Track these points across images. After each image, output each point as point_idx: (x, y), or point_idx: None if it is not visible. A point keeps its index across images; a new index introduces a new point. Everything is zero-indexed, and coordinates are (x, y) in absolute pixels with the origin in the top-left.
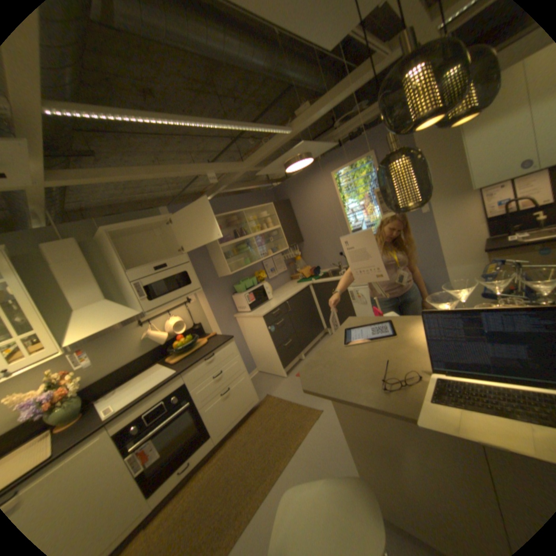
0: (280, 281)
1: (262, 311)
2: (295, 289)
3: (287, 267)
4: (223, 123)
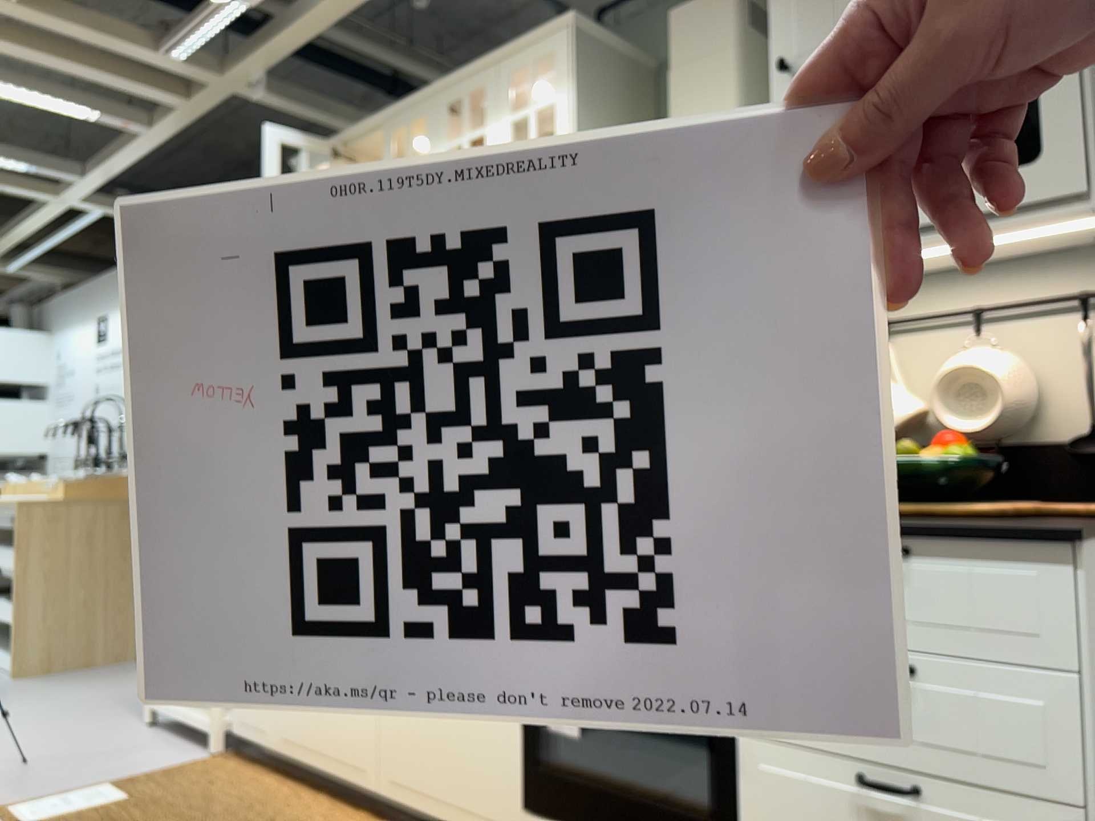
0: None
1: None
2: None
3: None
4: None
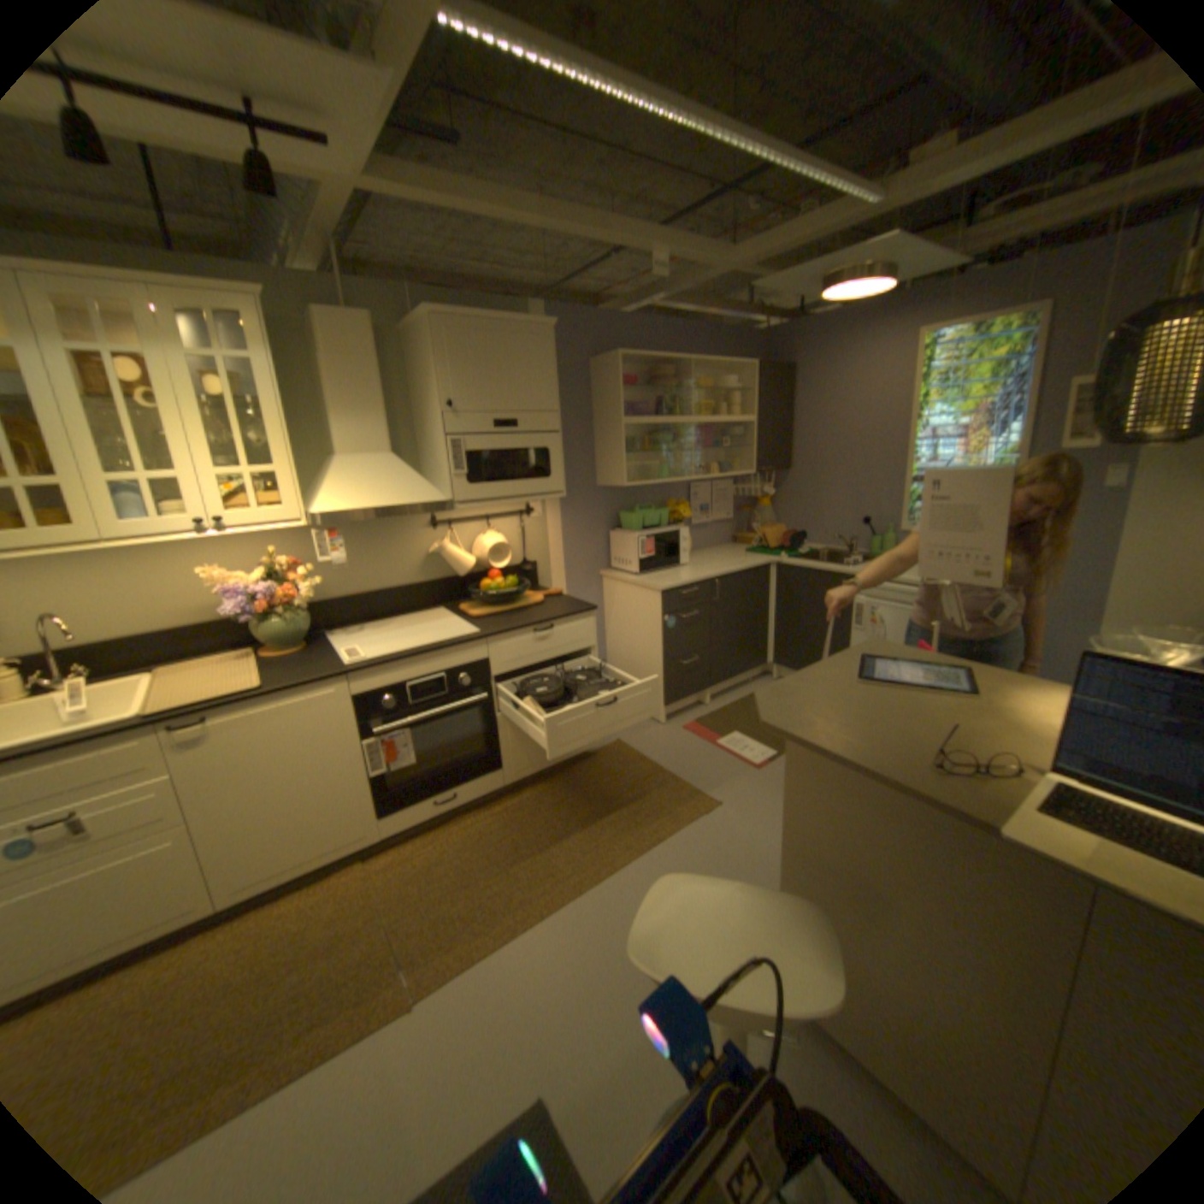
0: (711, 537)
1: (663, 582)
2: (740, 563)
3: (735, 514)
4: (753, 138)
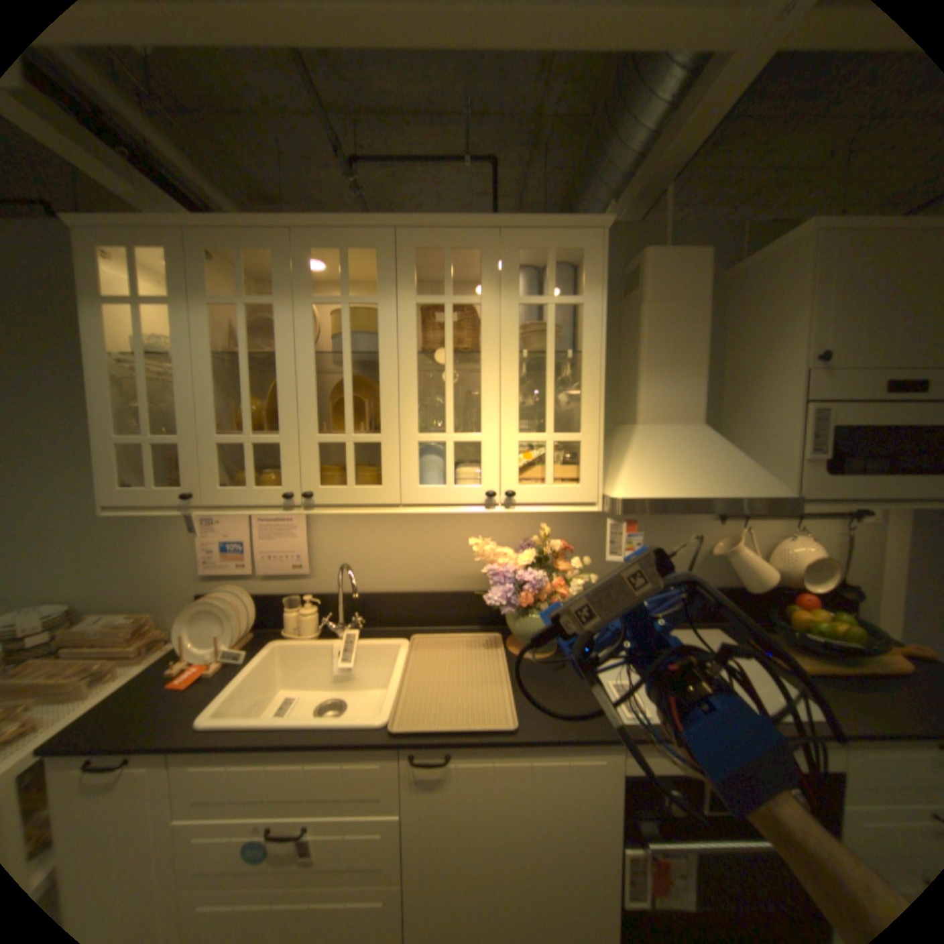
0: None
1: None
2: None
3: None
4: None
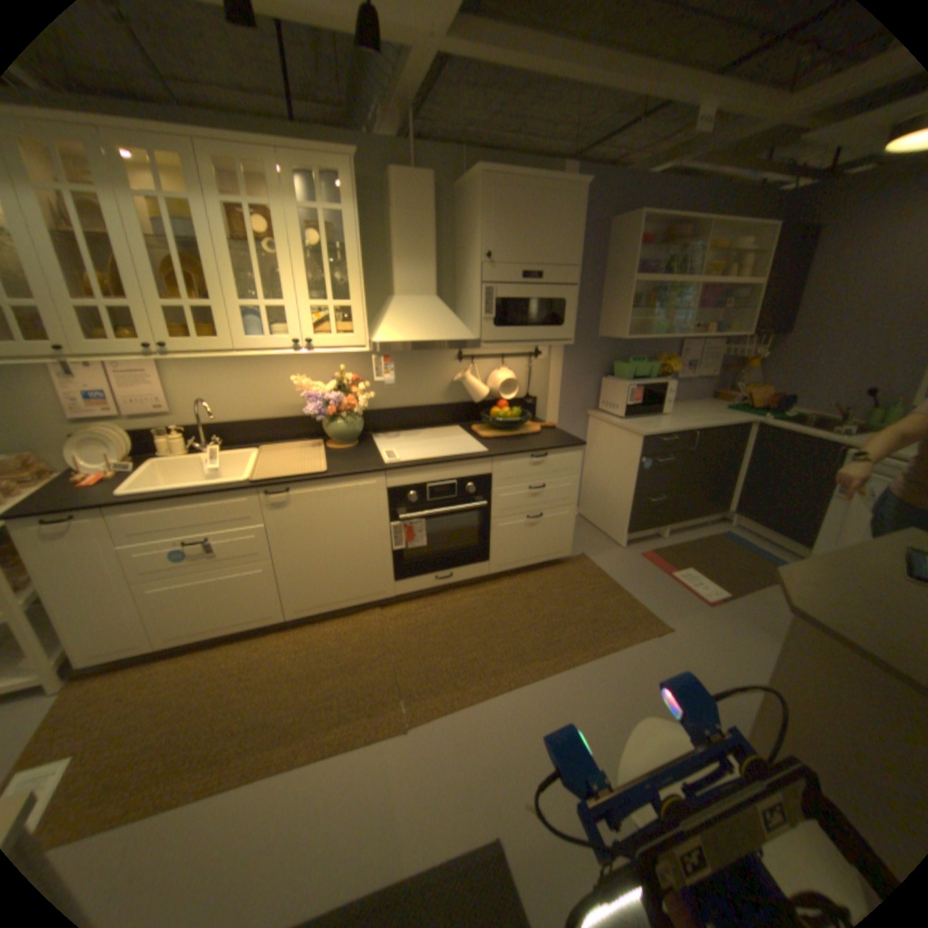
0: (694, 390)
1: (646, 427)
2: (722, 417)
3: (722, 371)
4: None
